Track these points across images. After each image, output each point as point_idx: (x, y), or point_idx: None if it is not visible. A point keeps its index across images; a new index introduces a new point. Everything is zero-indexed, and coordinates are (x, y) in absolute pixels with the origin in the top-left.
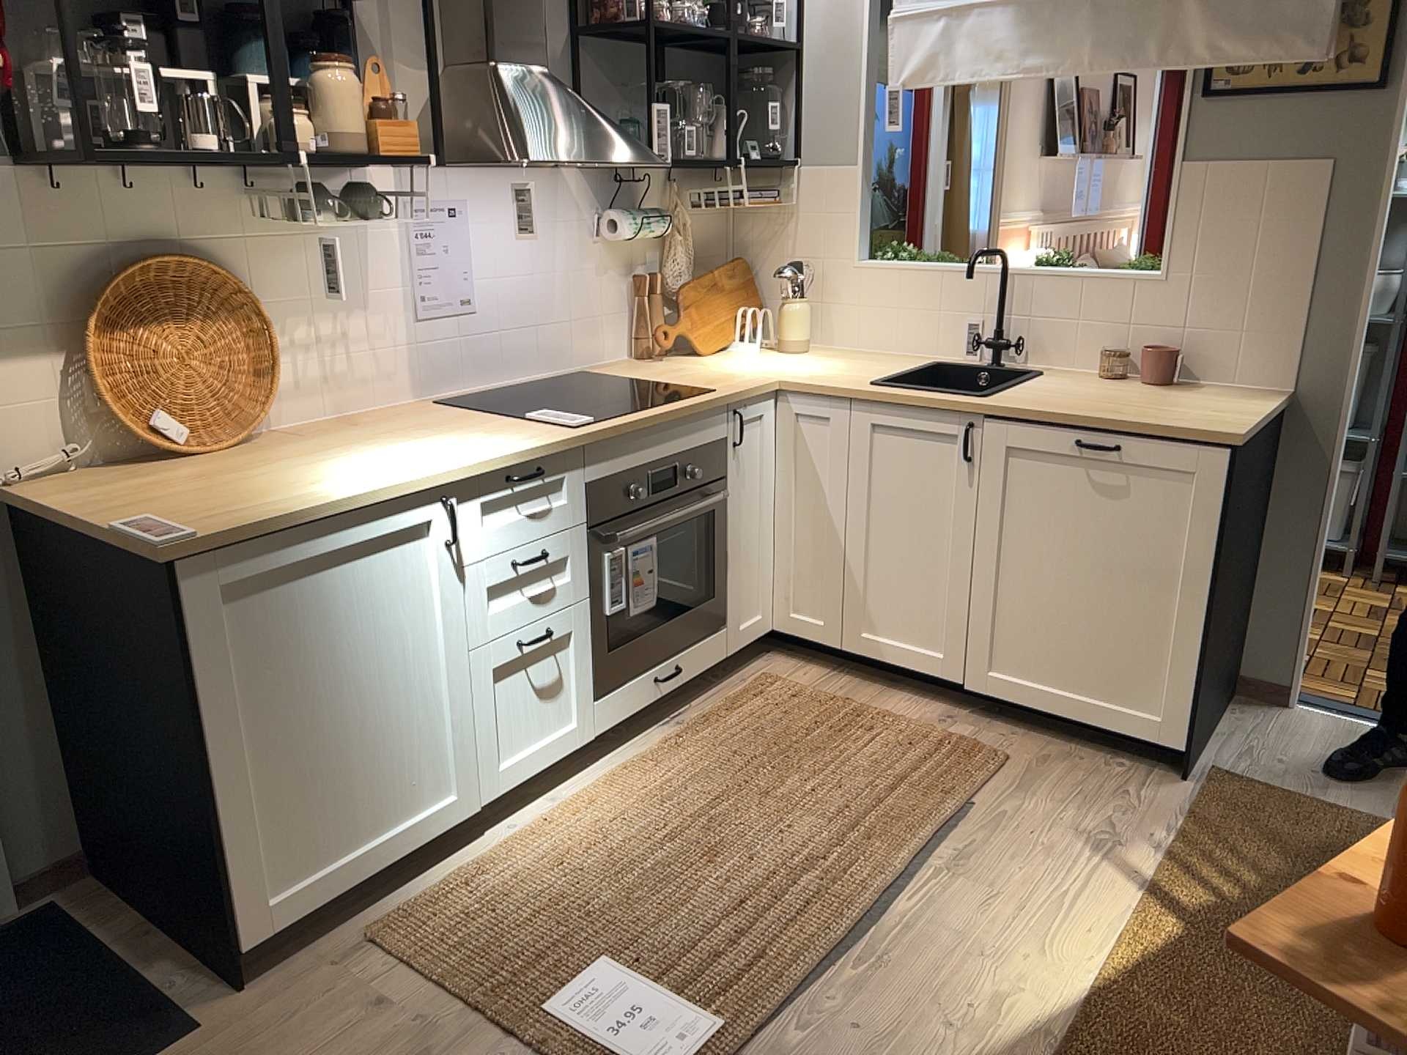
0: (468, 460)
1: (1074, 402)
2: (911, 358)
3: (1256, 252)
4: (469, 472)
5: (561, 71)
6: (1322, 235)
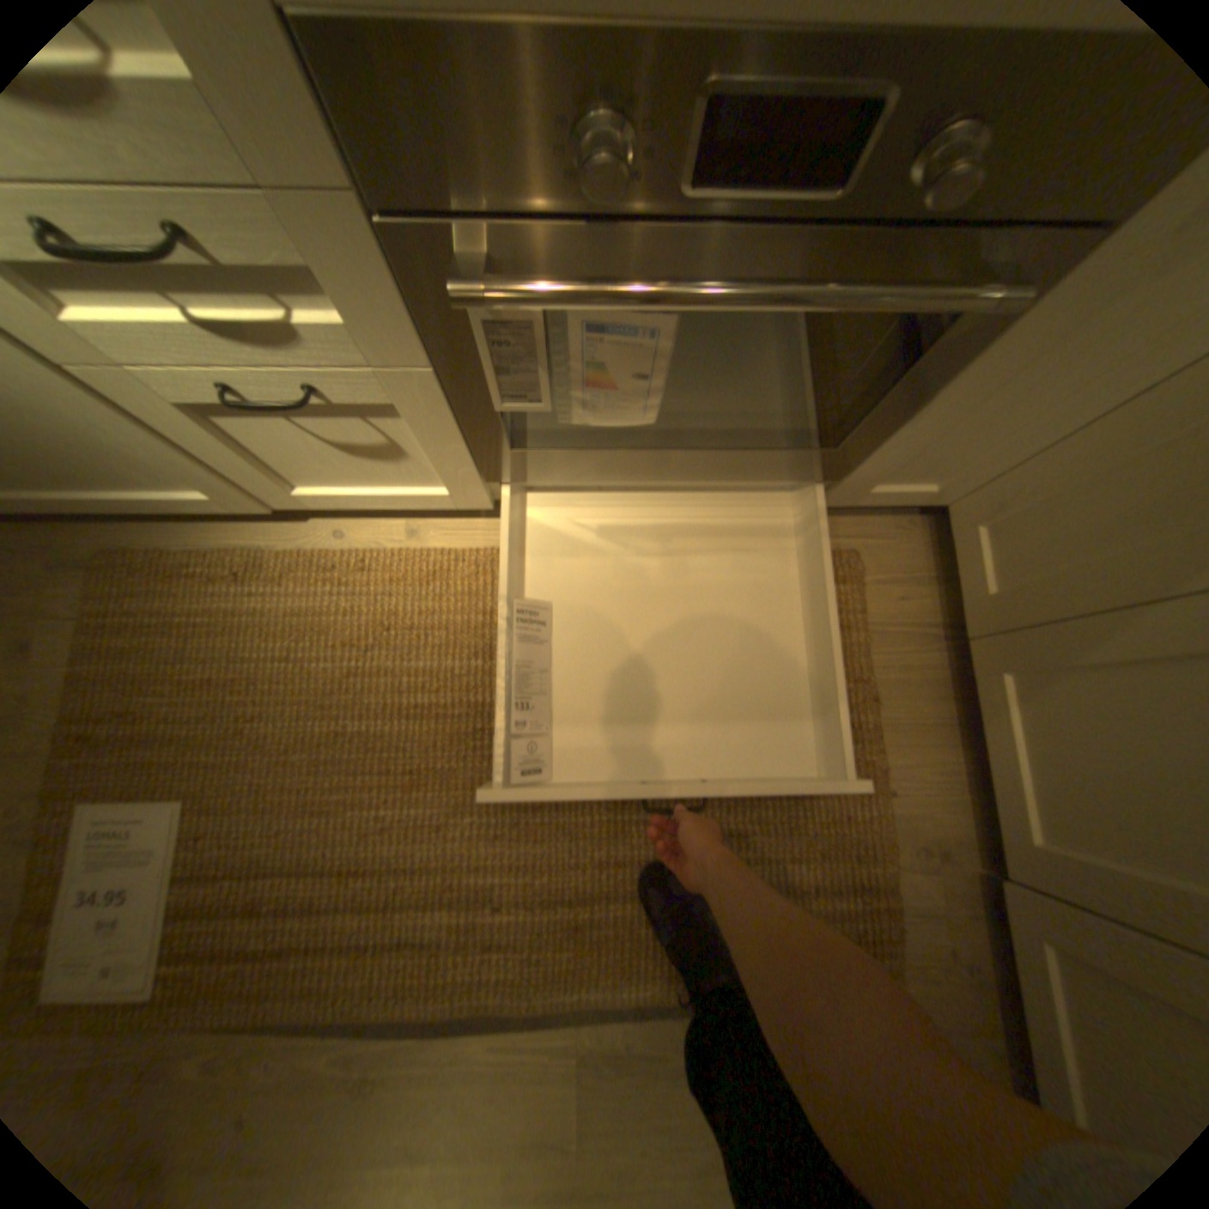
0: None
1: None
2: None
3: None
4: None
5: None
6: None
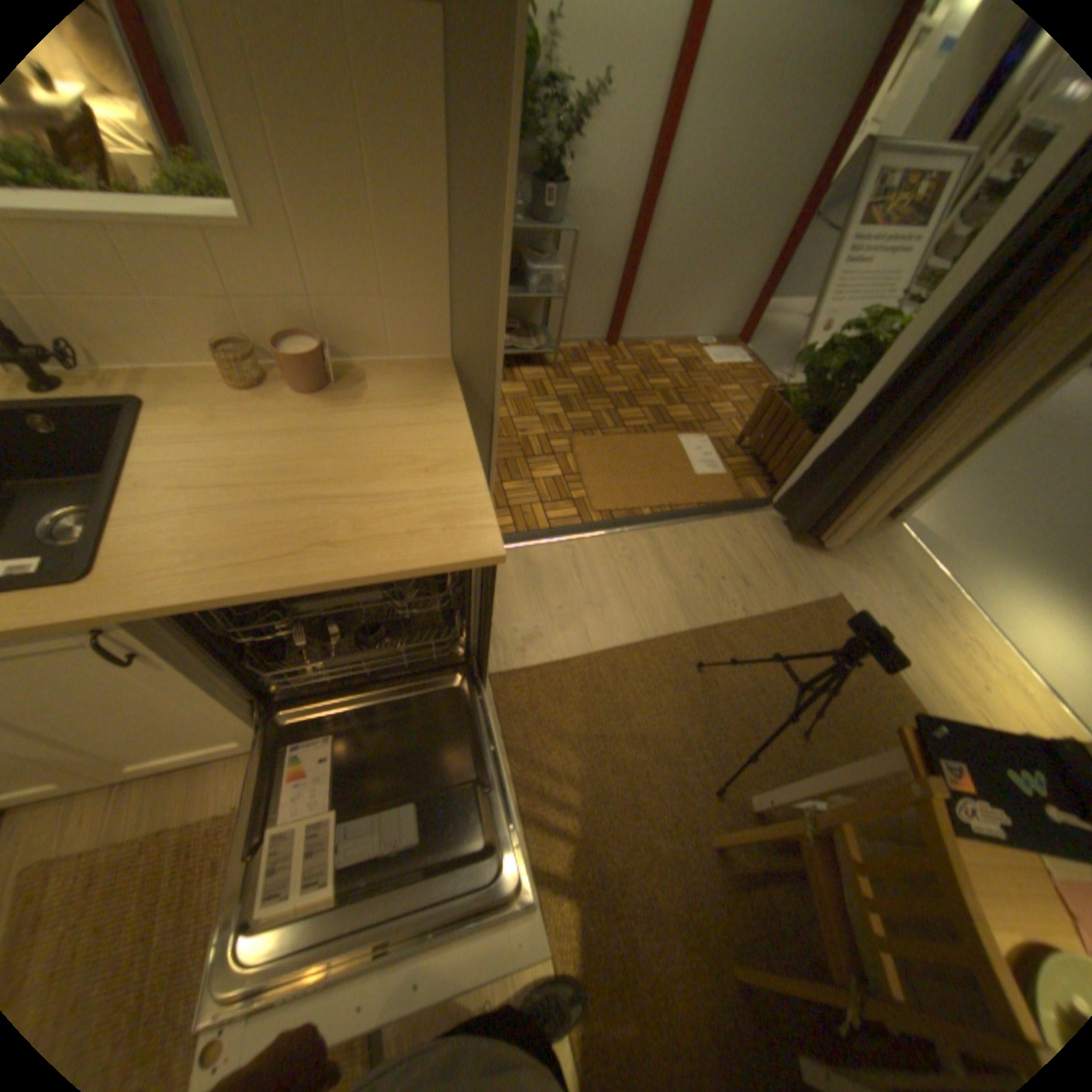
0: None
1: (243, 531)
2: None
3: (367, 186)
4: None
5: None
6: (445, 159)
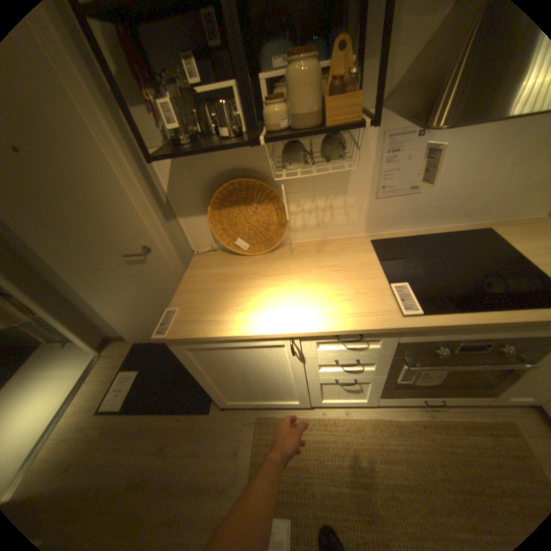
0: (311, 325)
1: None
2: None
3: None
4: (307, 333)
5: None
6: None
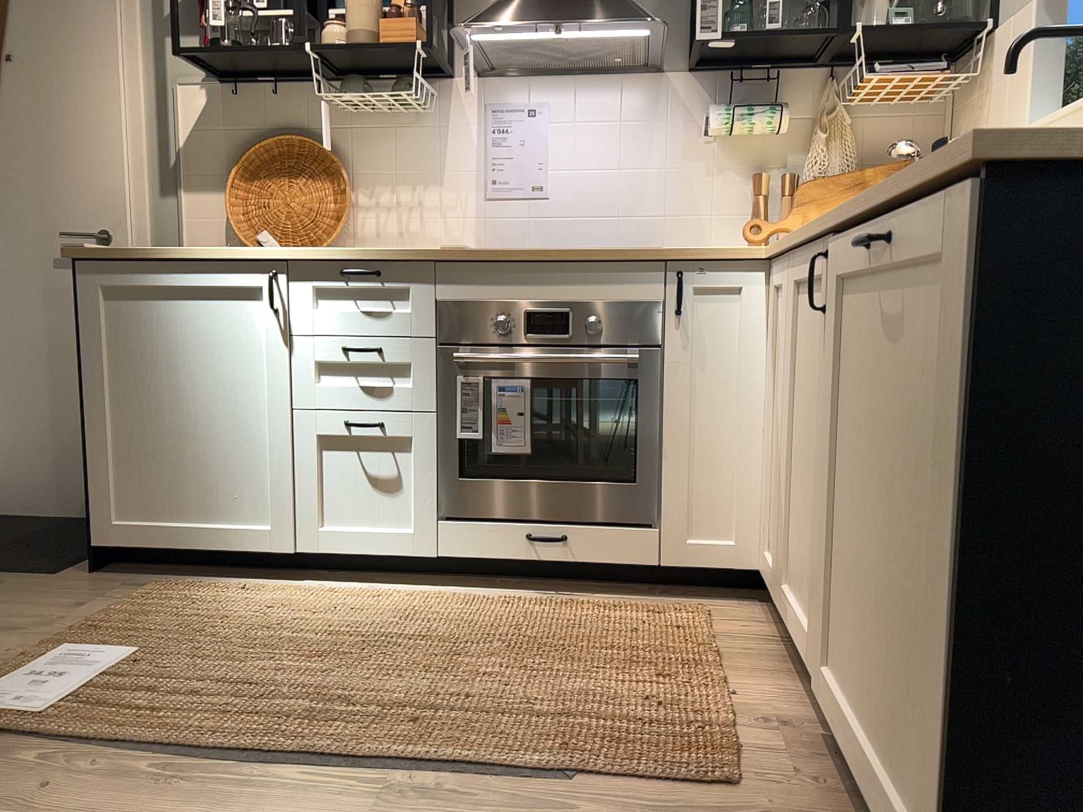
0: (307, 249)
1: None
2: None
3: None
4: (297, 256)
5: None
6: None
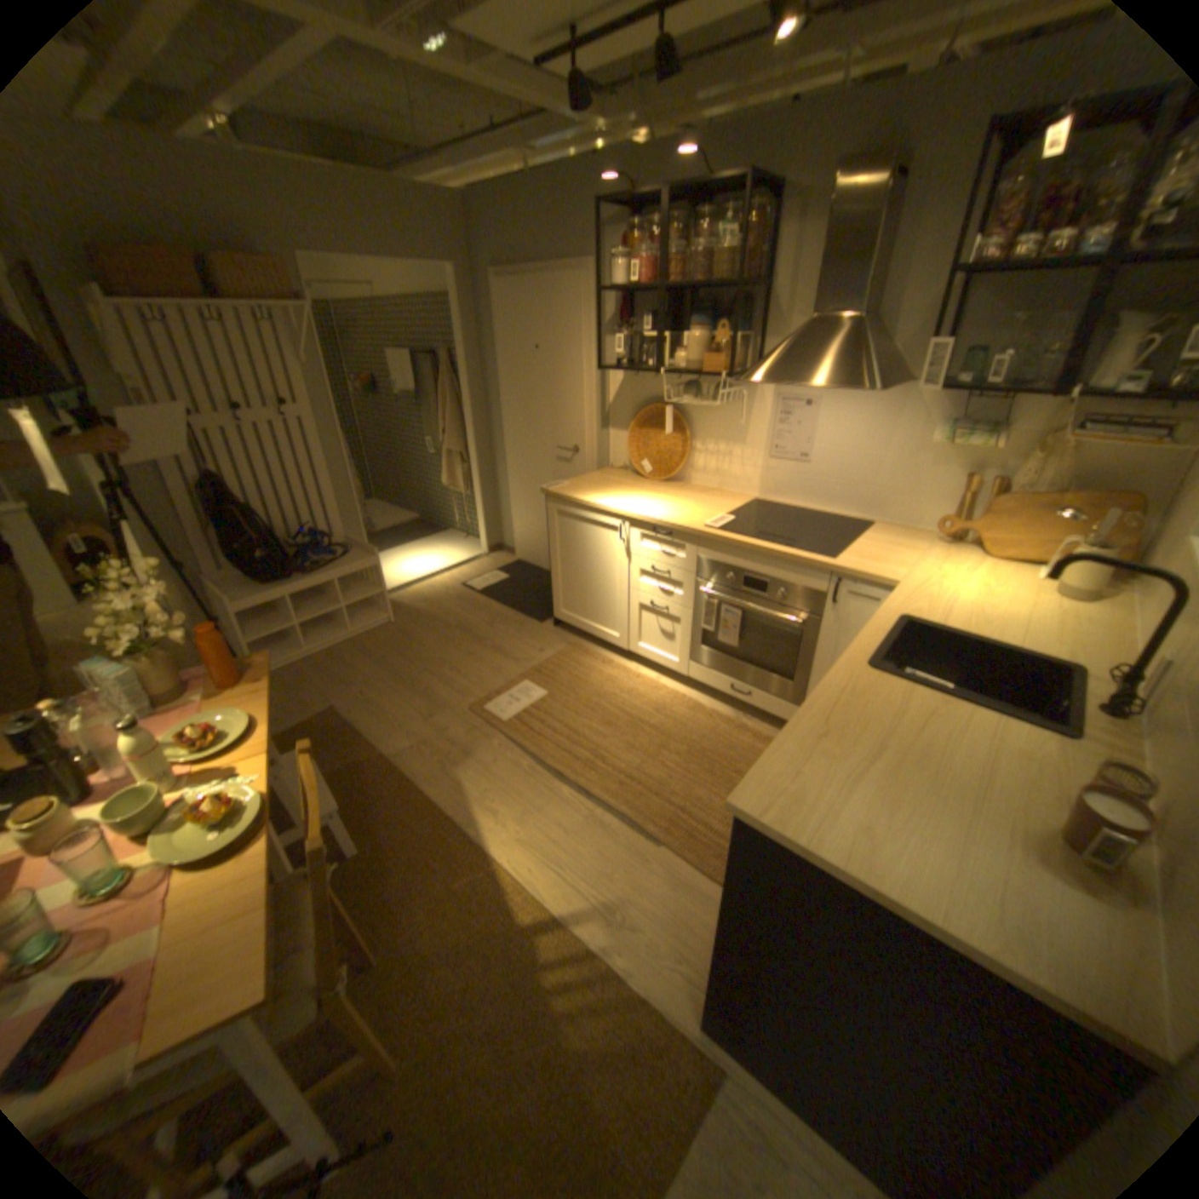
0: (638, 513)
1: (868, 719)
2: (1113, 659)
3: None
4: (632, 517)
5: (941, 306)
6: None
